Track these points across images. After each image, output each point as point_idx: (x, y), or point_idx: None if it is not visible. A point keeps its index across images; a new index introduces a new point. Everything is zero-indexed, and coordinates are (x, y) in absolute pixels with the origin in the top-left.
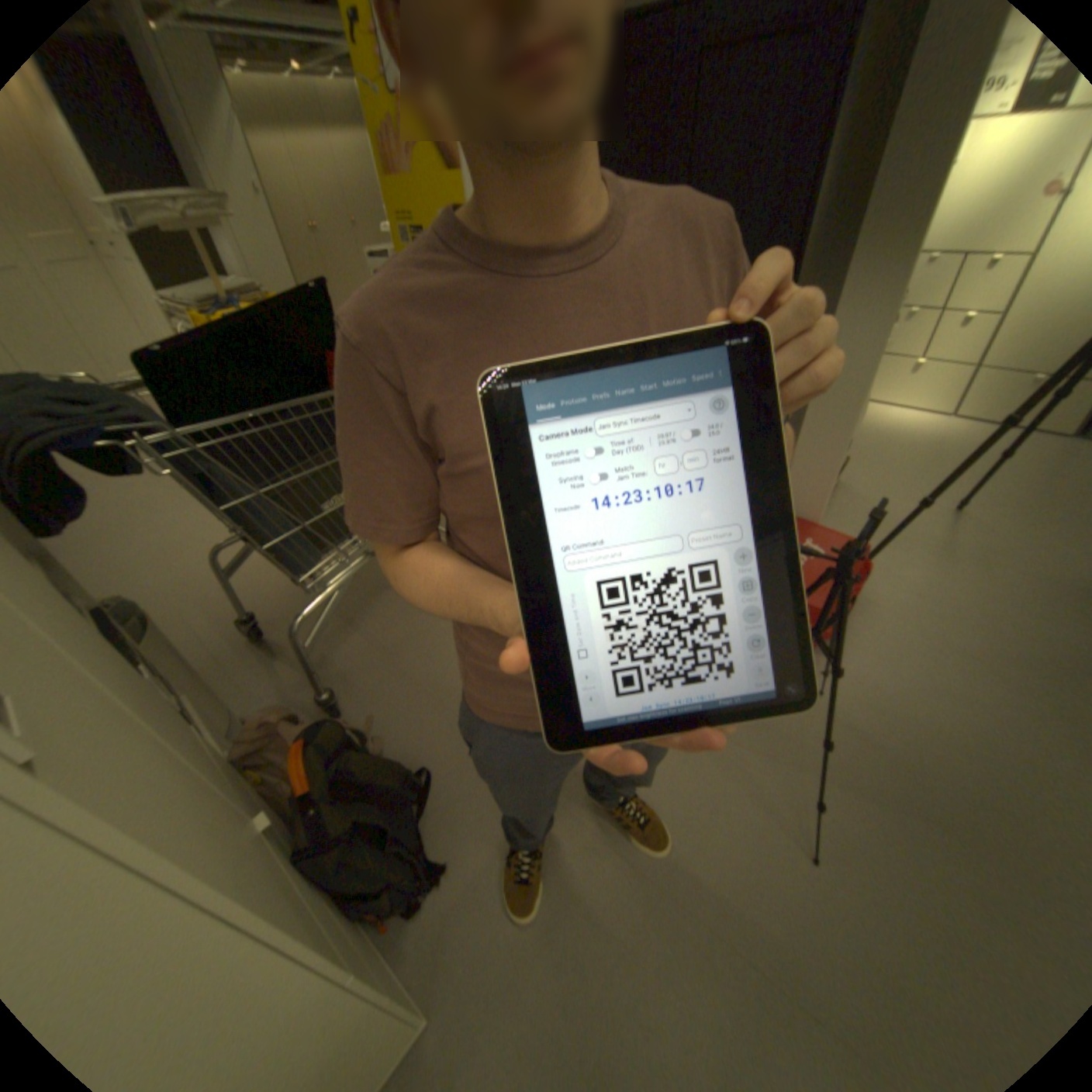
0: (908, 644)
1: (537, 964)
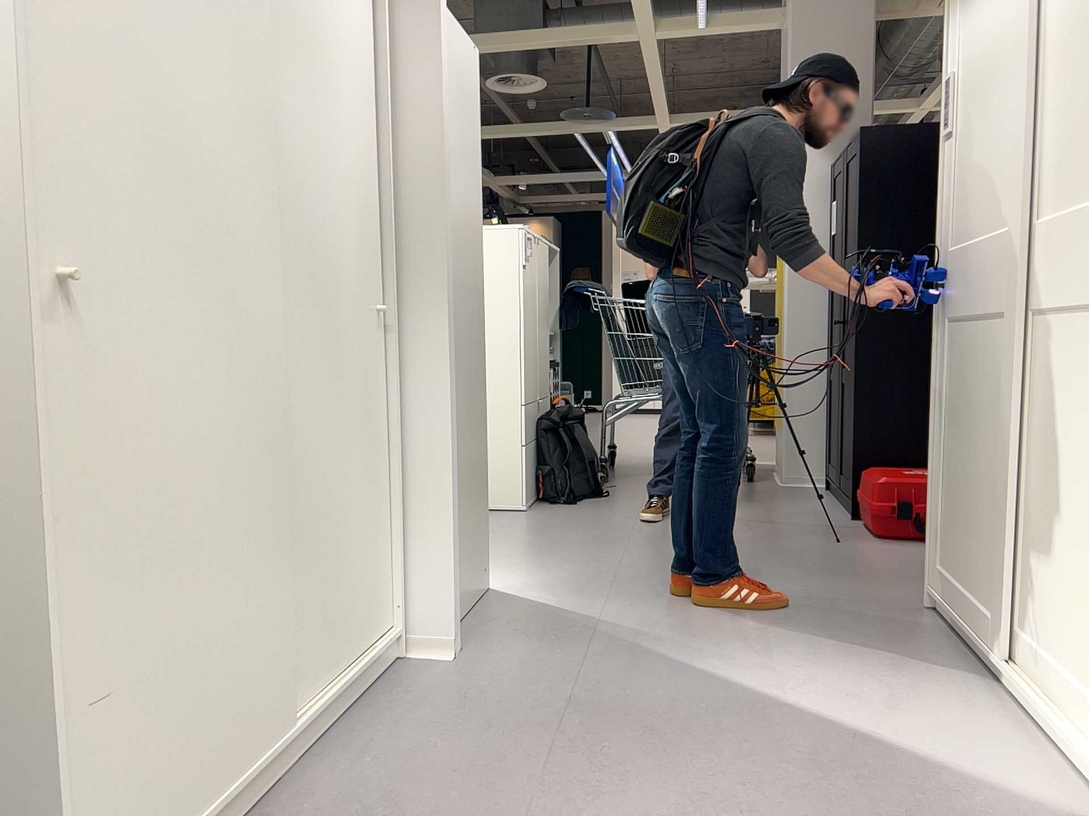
0: None
1: (569, 517)
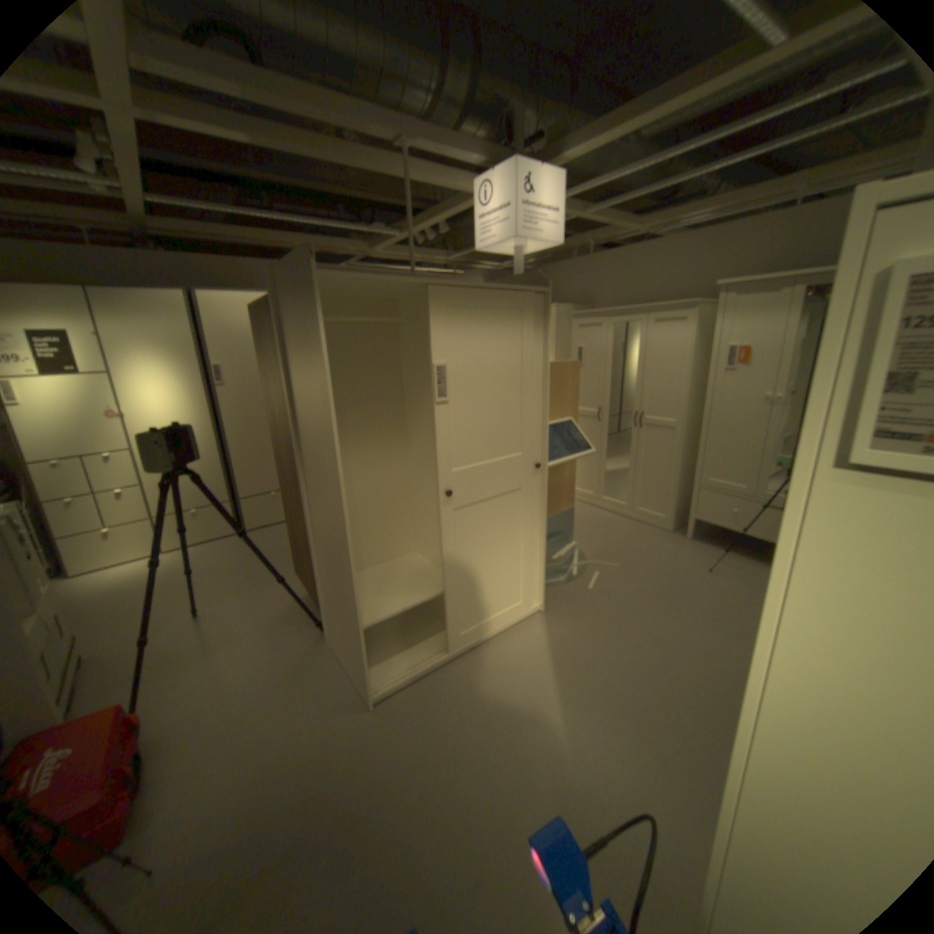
0: (203, 746)
1: None
